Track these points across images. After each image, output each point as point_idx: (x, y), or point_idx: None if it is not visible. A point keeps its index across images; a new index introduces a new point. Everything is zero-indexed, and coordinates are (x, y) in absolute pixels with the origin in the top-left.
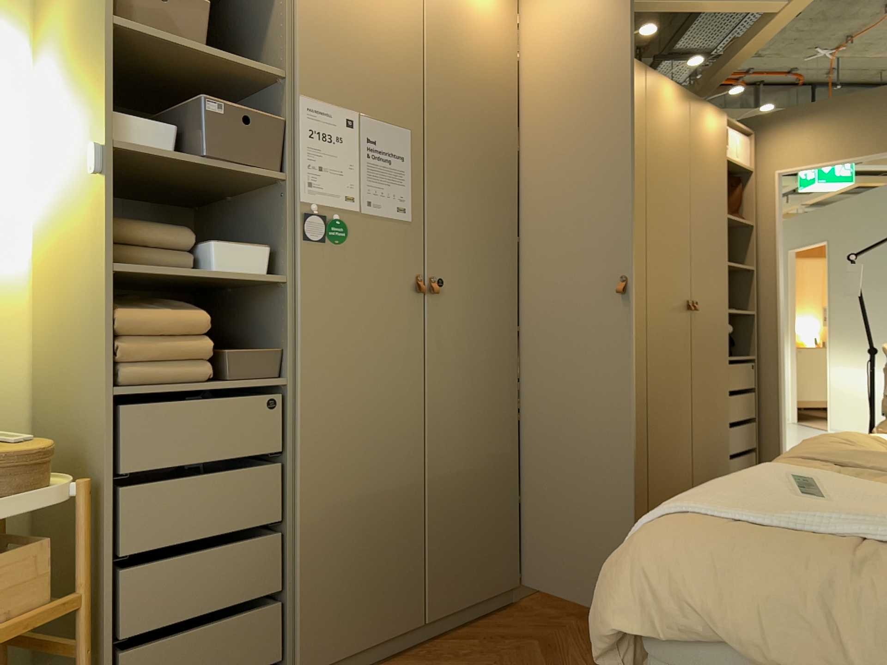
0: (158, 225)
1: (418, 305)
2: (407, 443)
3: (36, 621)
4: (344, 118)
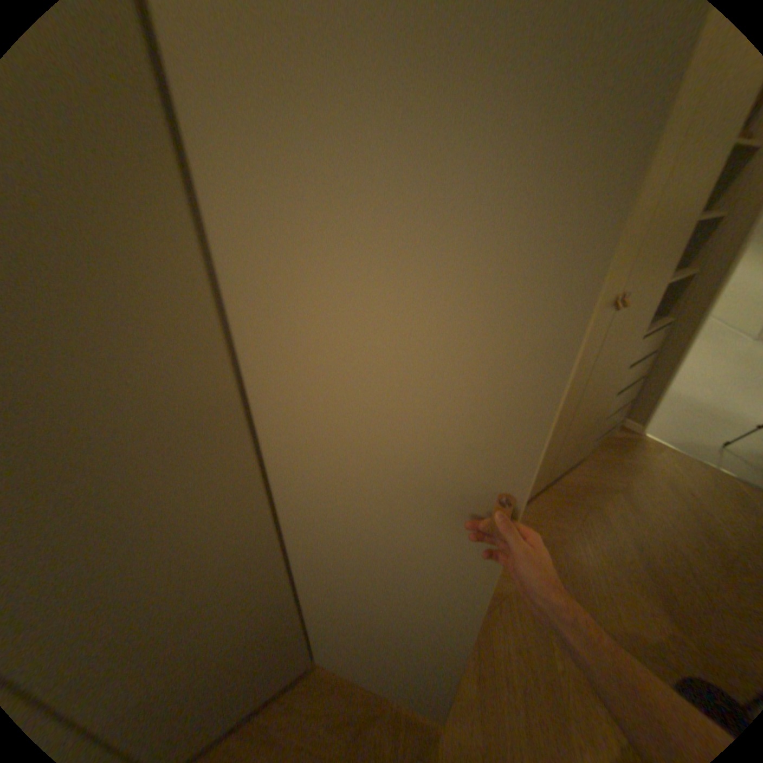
0: None
1: None
2: None
3: None
4: None
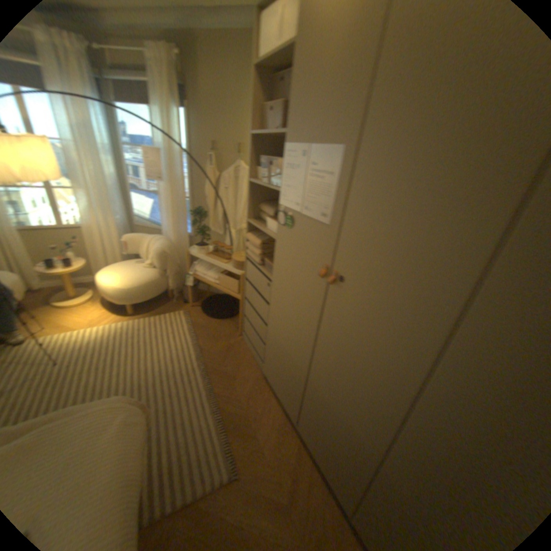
0: (270, 207)
1: (321, 285)
2: (301, 349)
3: (231, 294)
4: (301, 150)
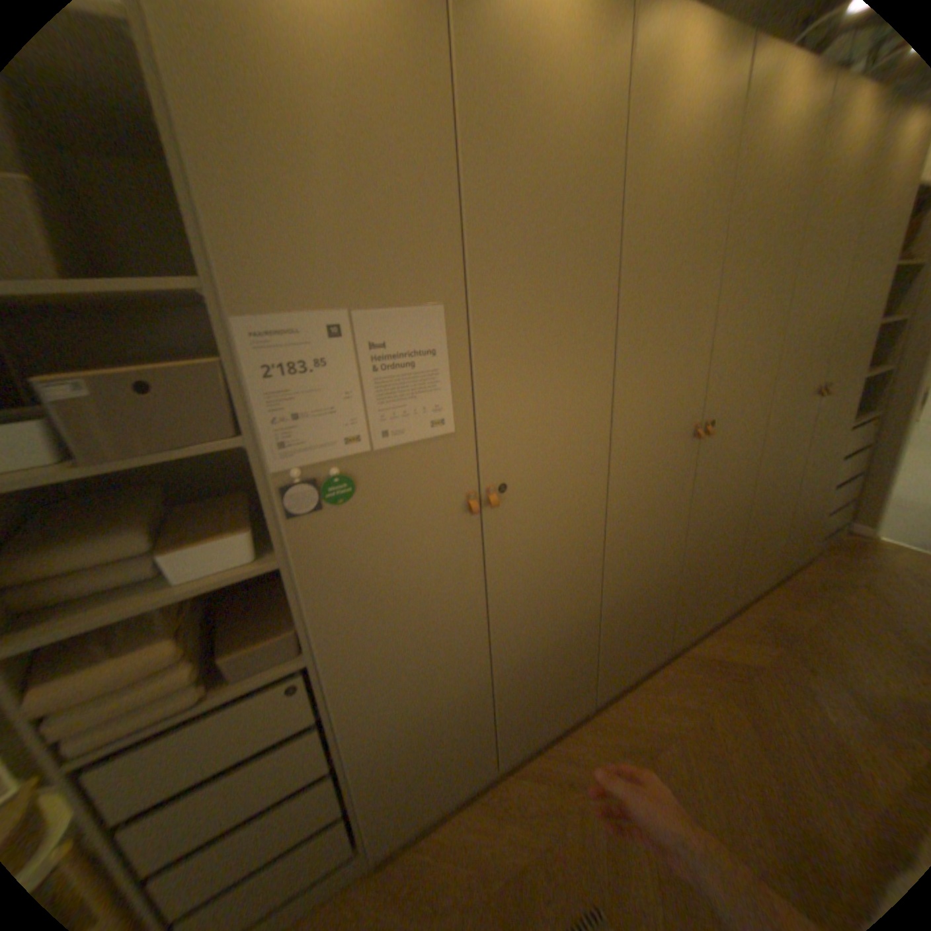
0: (97, 535)
1: (472, 524)
2: (468, 656)
3: None
4: (325, 326)
